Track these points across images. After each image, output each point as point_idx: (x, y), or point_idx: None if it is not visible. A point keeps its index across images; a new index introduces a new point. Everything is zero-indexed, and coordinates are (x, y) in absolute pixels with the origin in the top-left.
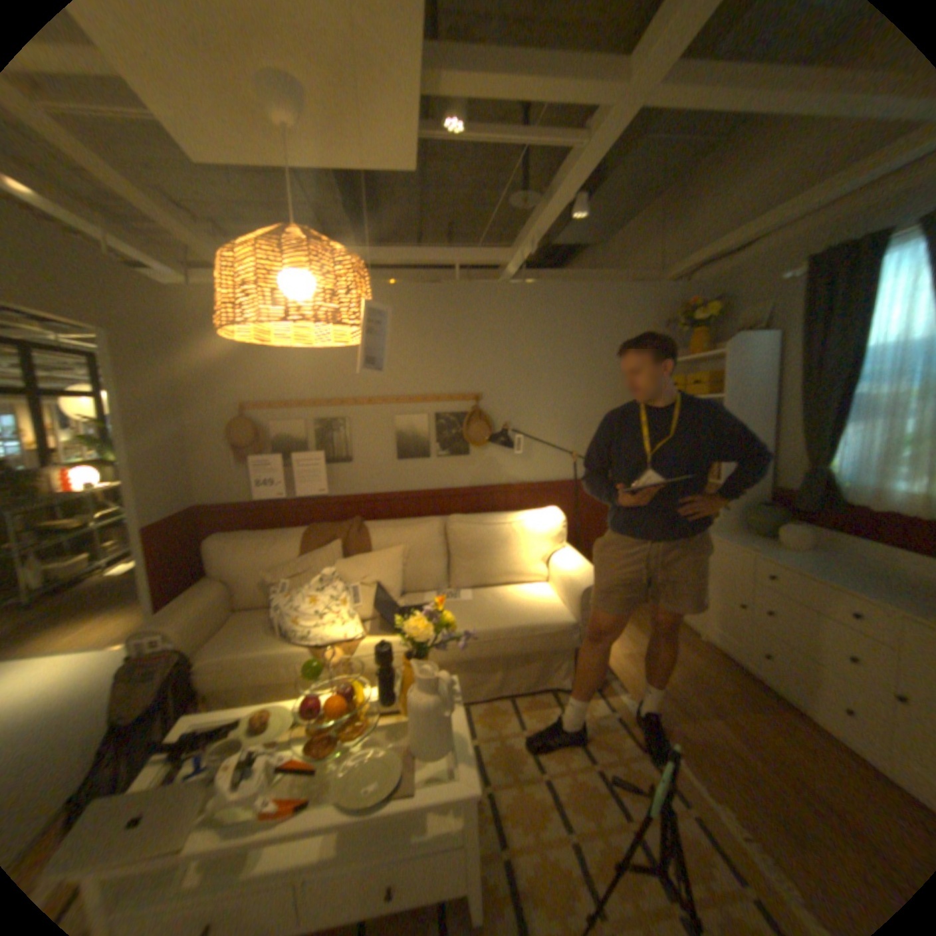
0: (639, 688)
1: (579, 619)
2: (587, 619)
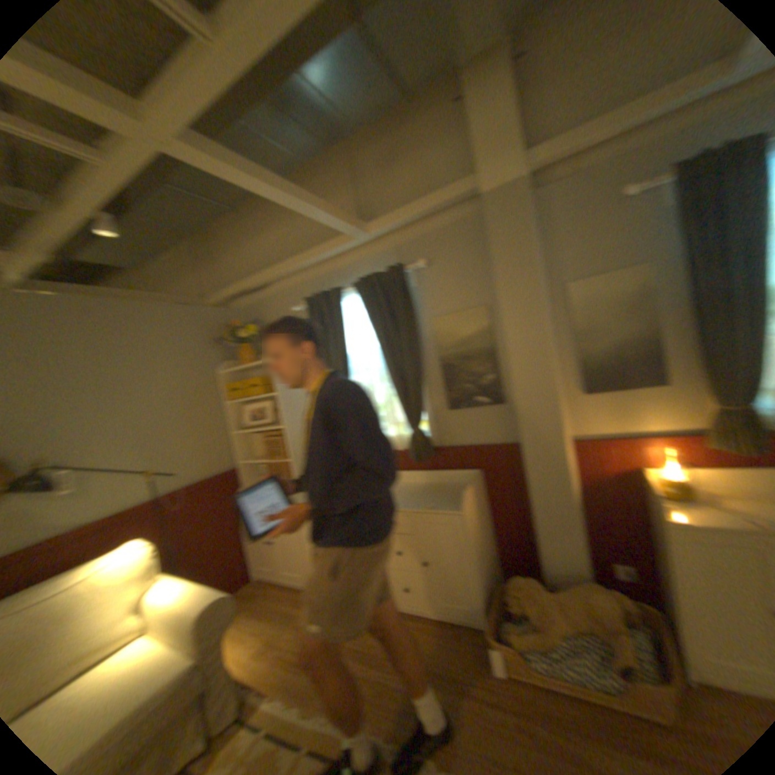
0: (276, 682)
1: (198, 656)
2: (208, 650)
